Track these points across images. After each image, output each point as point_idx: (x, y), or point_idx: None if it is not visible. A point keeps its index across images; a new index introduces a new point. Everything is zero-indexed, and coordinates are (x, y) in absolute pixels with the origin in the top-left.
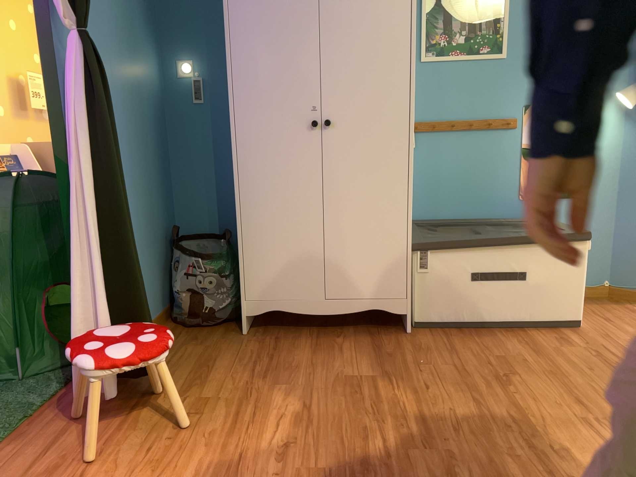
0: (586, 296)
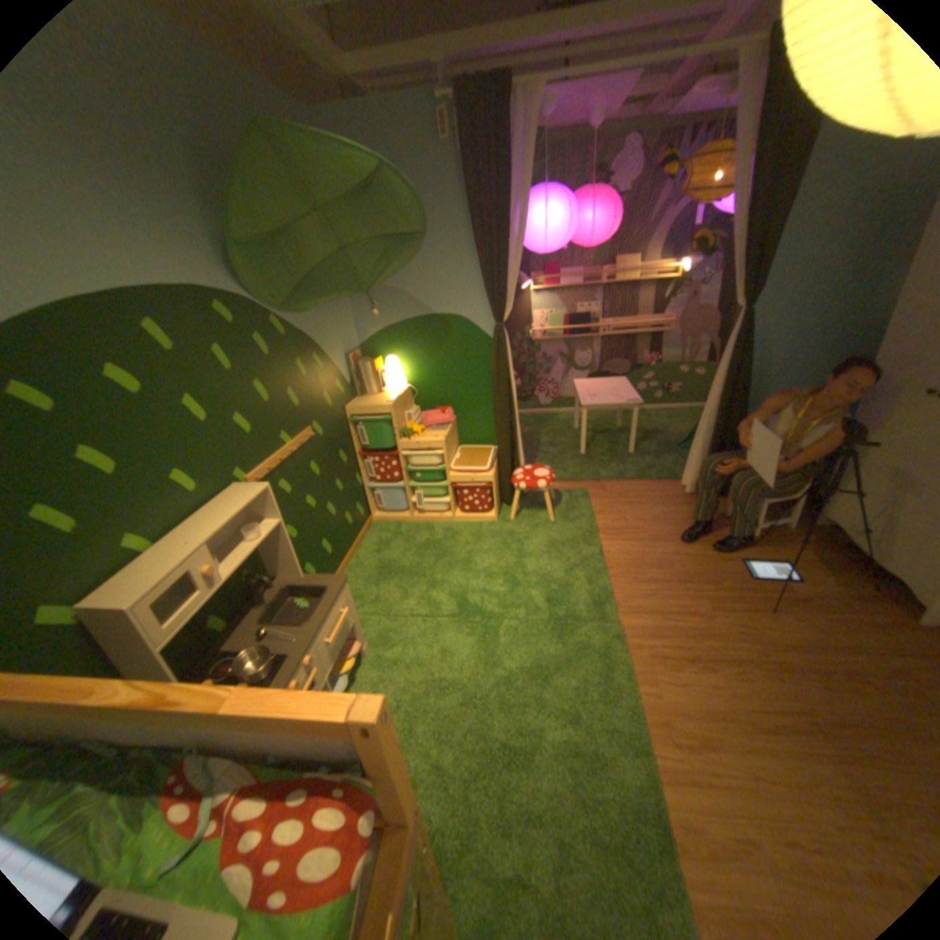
0: None
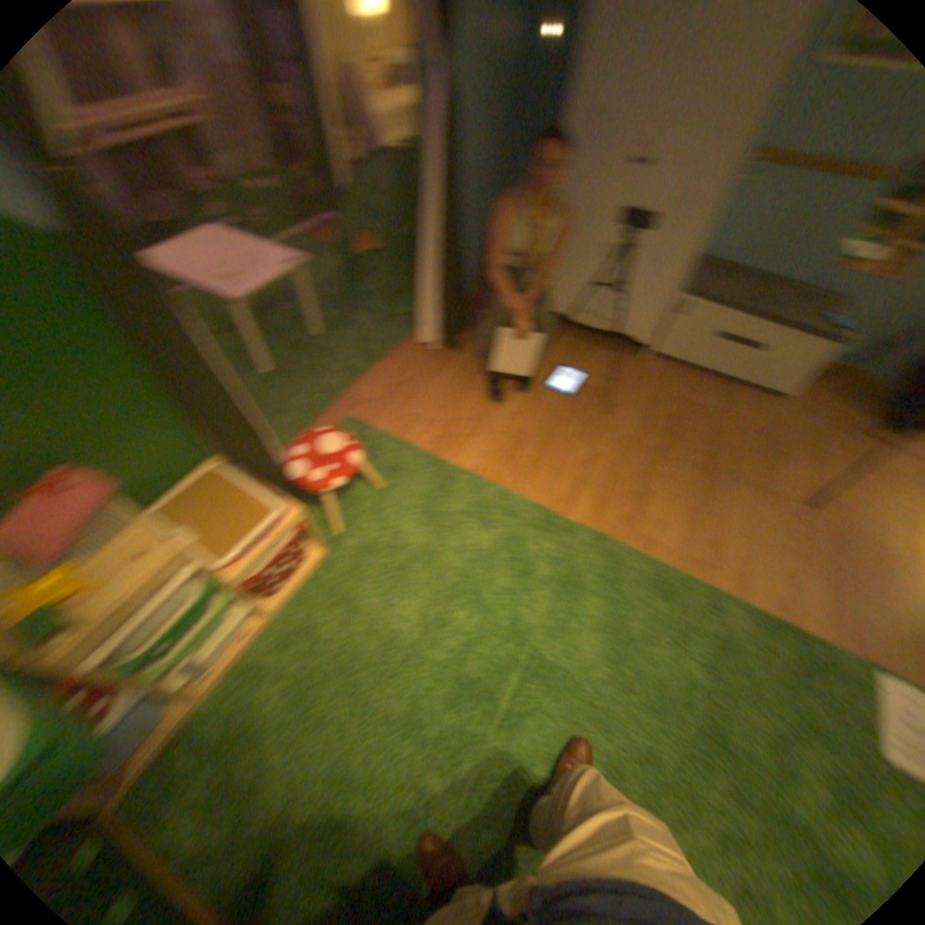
0: (832, 374)
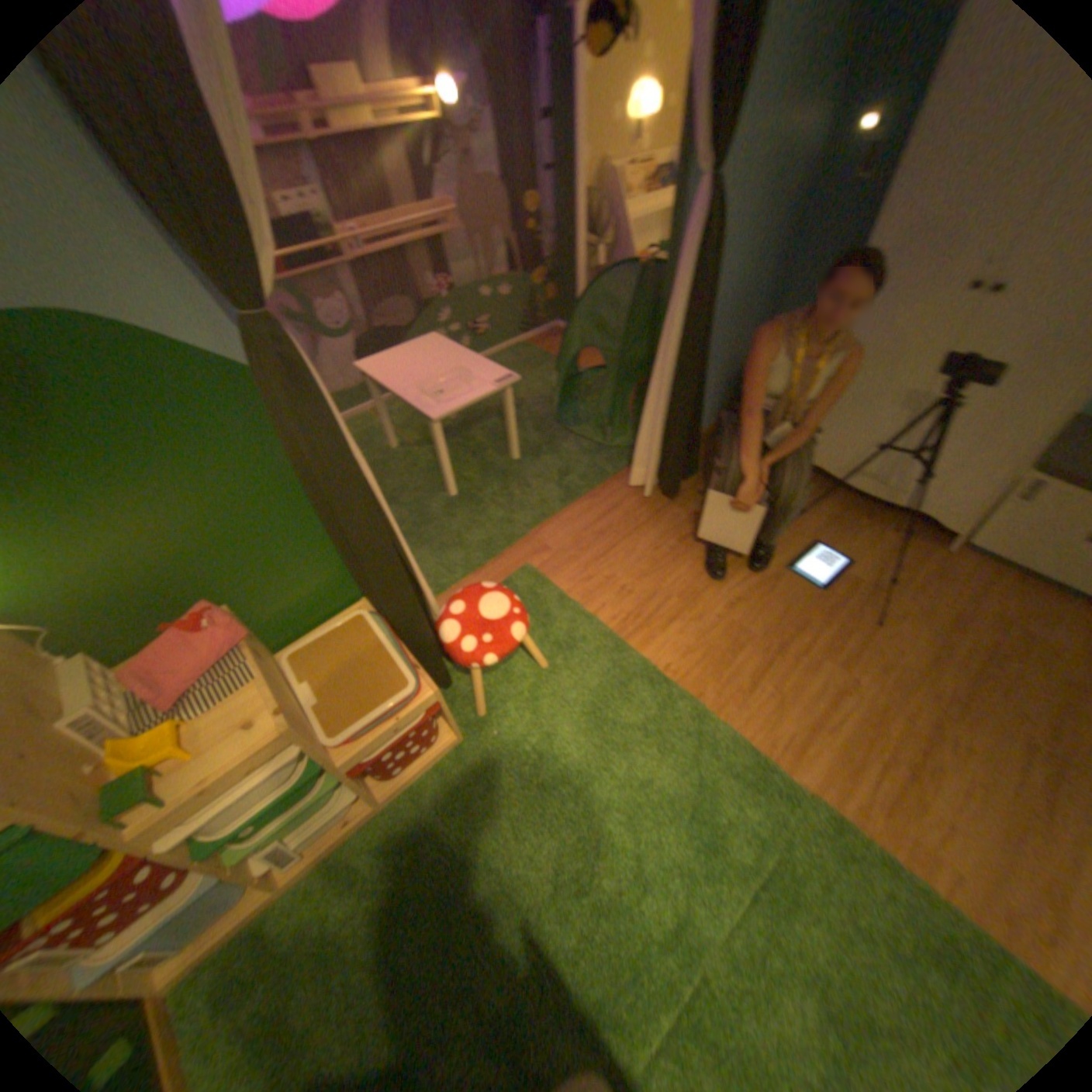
0: None
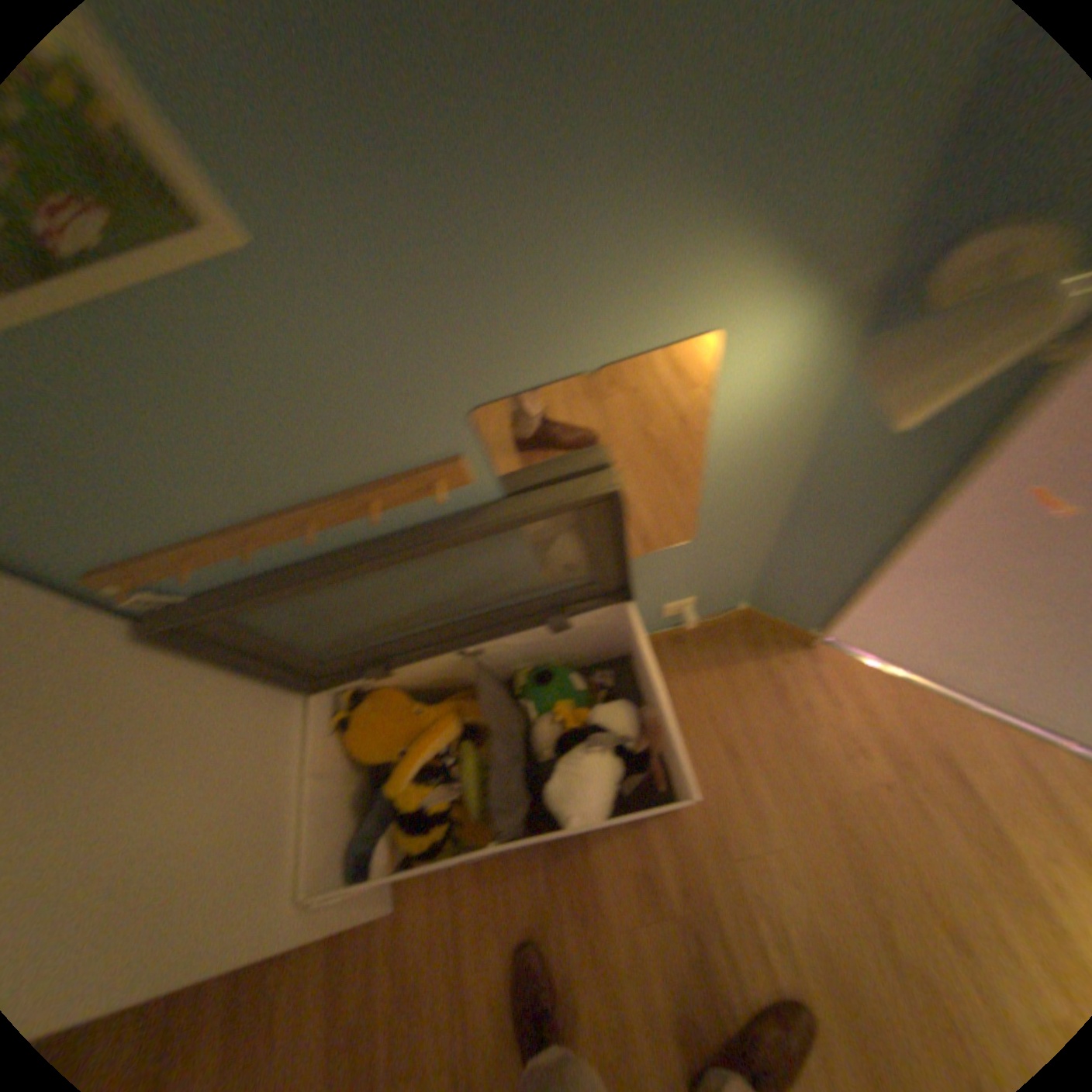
0: (704, 630)
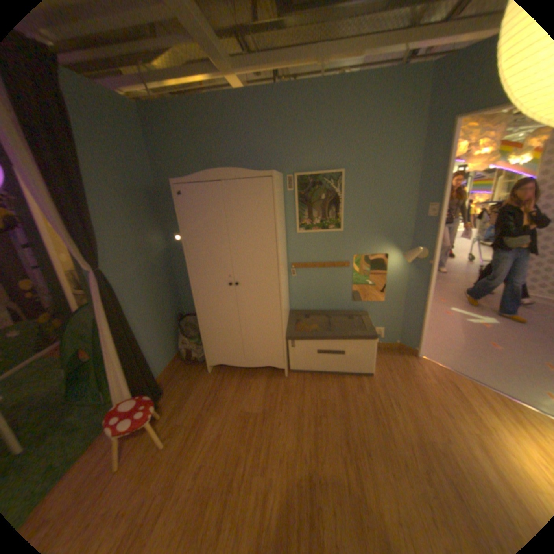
0: (386, 348)
